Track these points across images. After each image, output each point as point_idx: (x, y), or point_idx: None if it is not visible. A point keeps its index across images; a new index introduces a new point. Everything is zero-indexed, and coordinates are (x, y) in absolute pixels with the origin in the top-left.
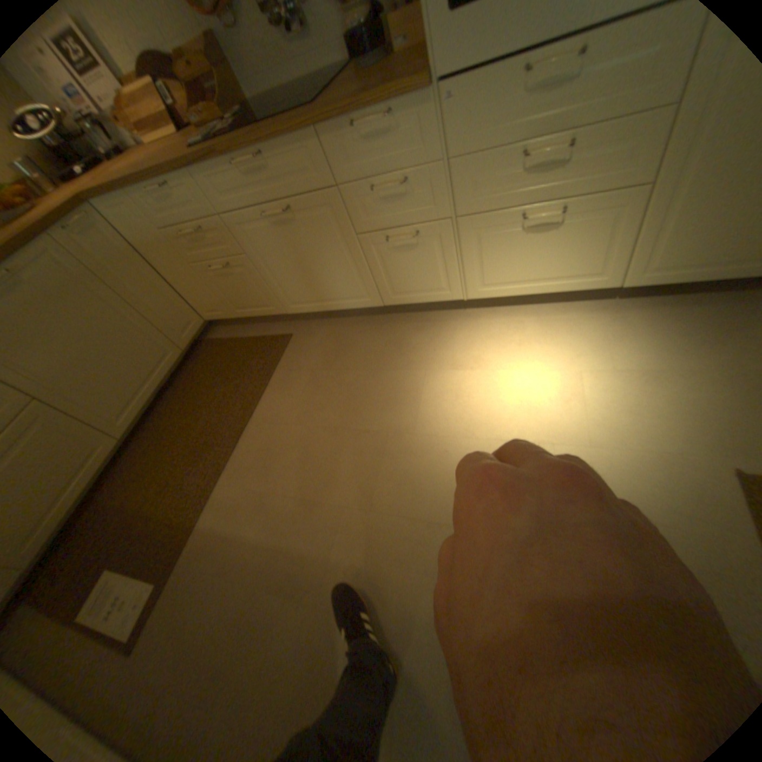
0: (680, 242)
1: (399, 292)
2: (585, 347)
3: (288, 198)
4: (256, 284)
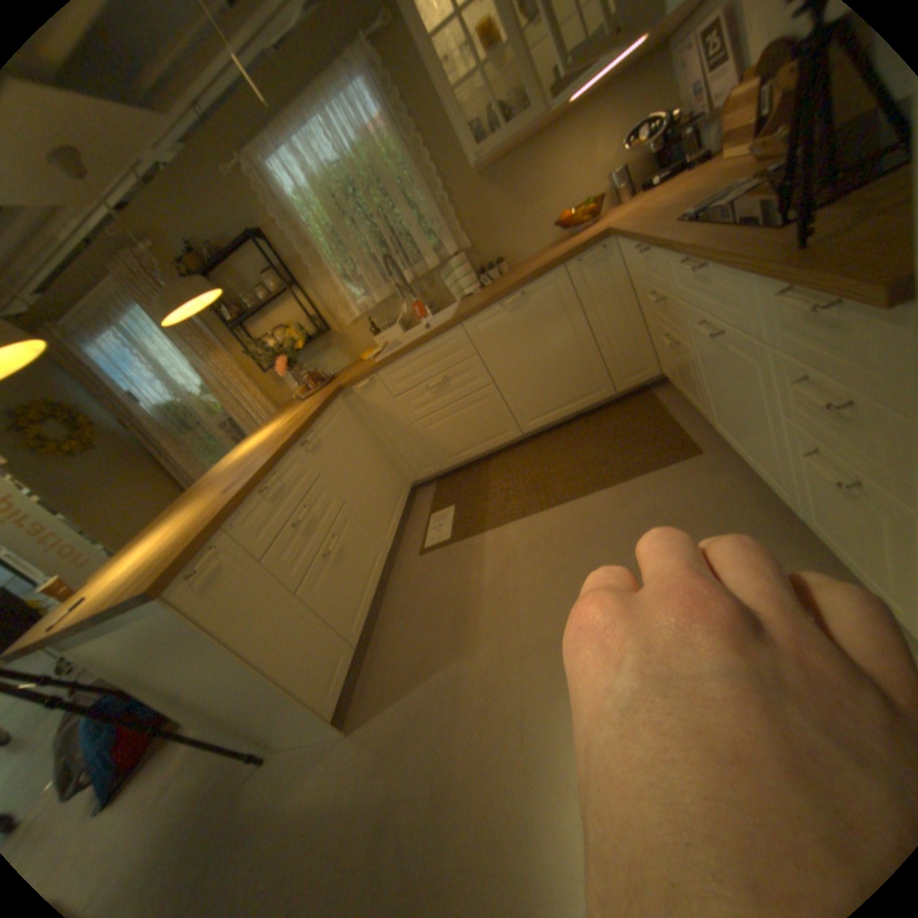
0: None
1: (828, 527)
2: None
3: (729, 321)
4: (697, 376)
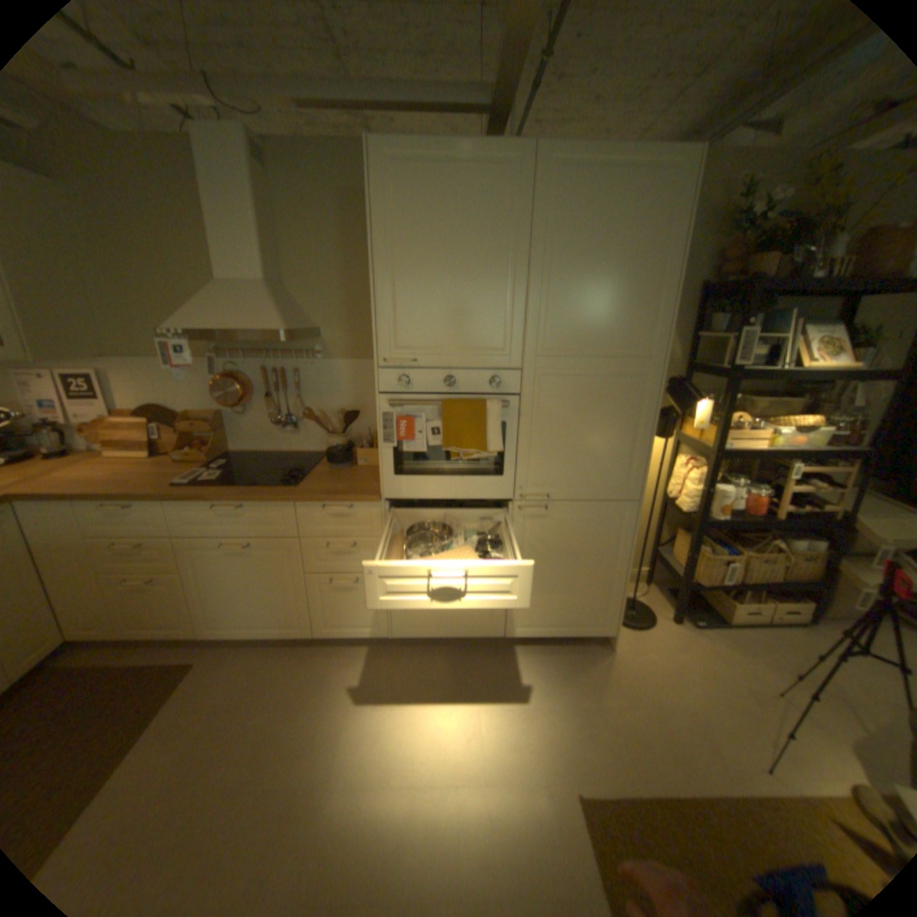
0: (529, 610)
1: (330, 626)
2: (481, 688)
3: (251, 538)
4: (174, 603)
